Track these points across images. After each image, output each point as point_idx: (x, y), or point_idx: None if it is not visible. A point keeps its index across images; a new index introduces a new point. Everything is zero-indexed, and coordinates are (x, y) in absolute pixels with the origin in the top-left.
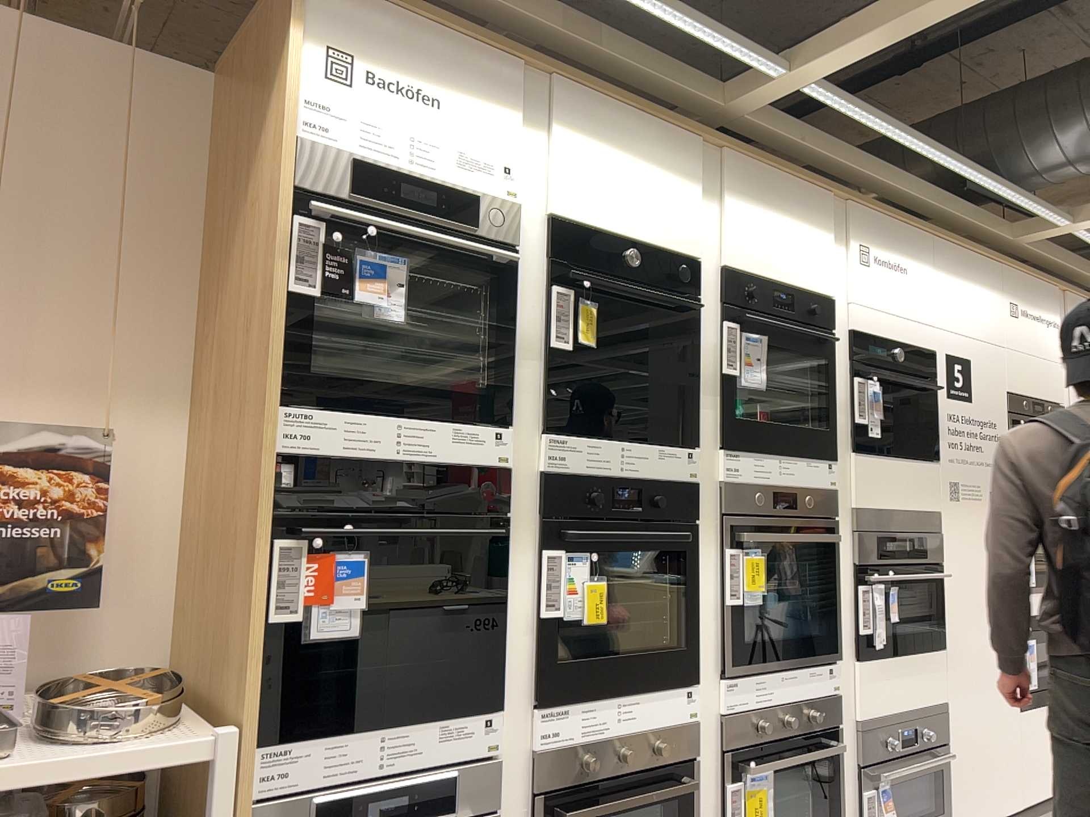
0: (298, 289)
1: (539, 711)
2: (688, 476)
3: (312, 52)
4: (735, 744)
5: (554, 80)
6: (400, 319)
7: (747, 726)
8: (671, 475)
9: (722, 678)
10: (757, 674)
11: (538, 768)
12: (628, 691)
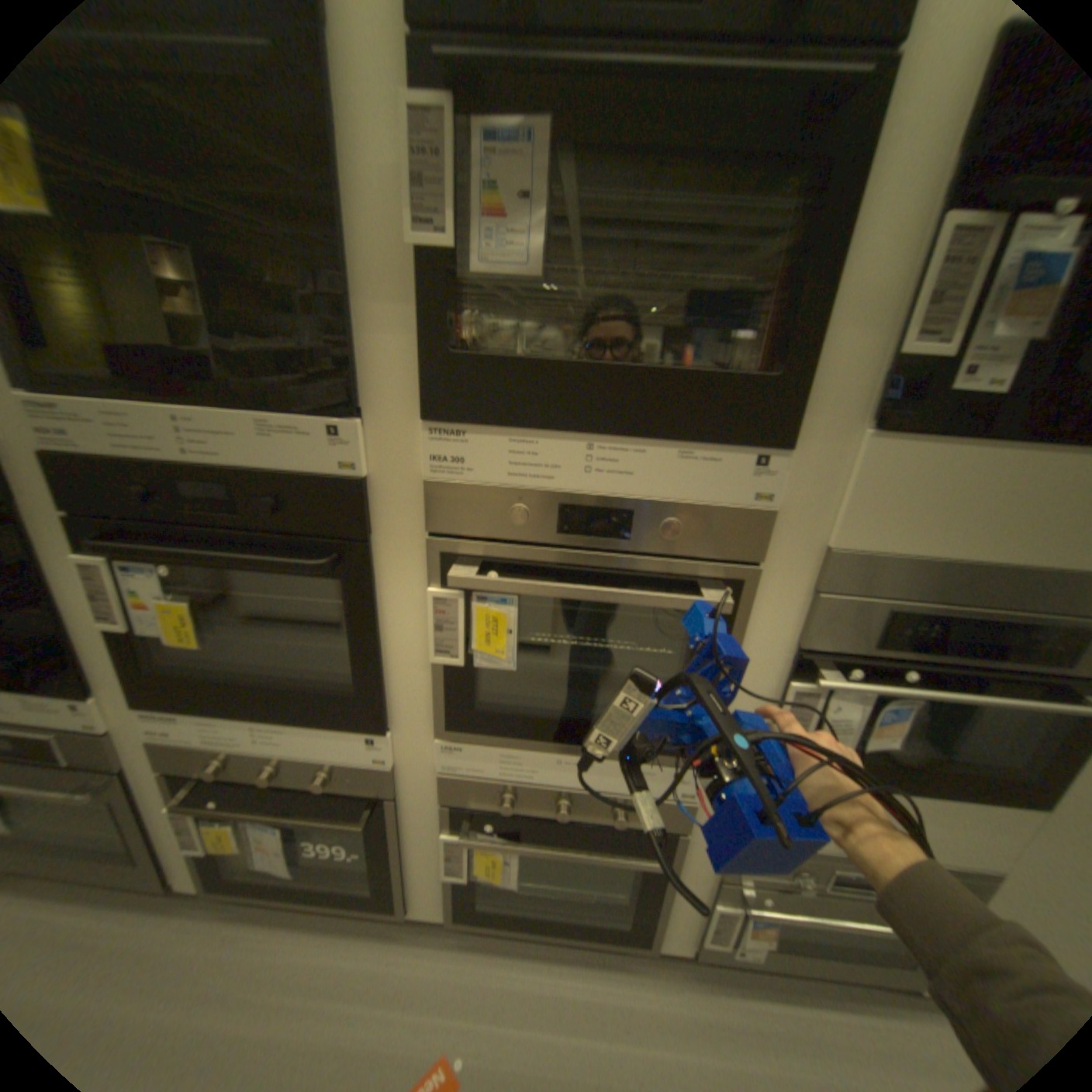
0: None
1: (136, 711)
2: (333, 468)
3: None
4: (458, 805)
5: None
6: None
7: (482, 794)
8: (292, 465)
9: (438, 737)
10: (506, 748)
11: (153, 757)
12: (264, 720)
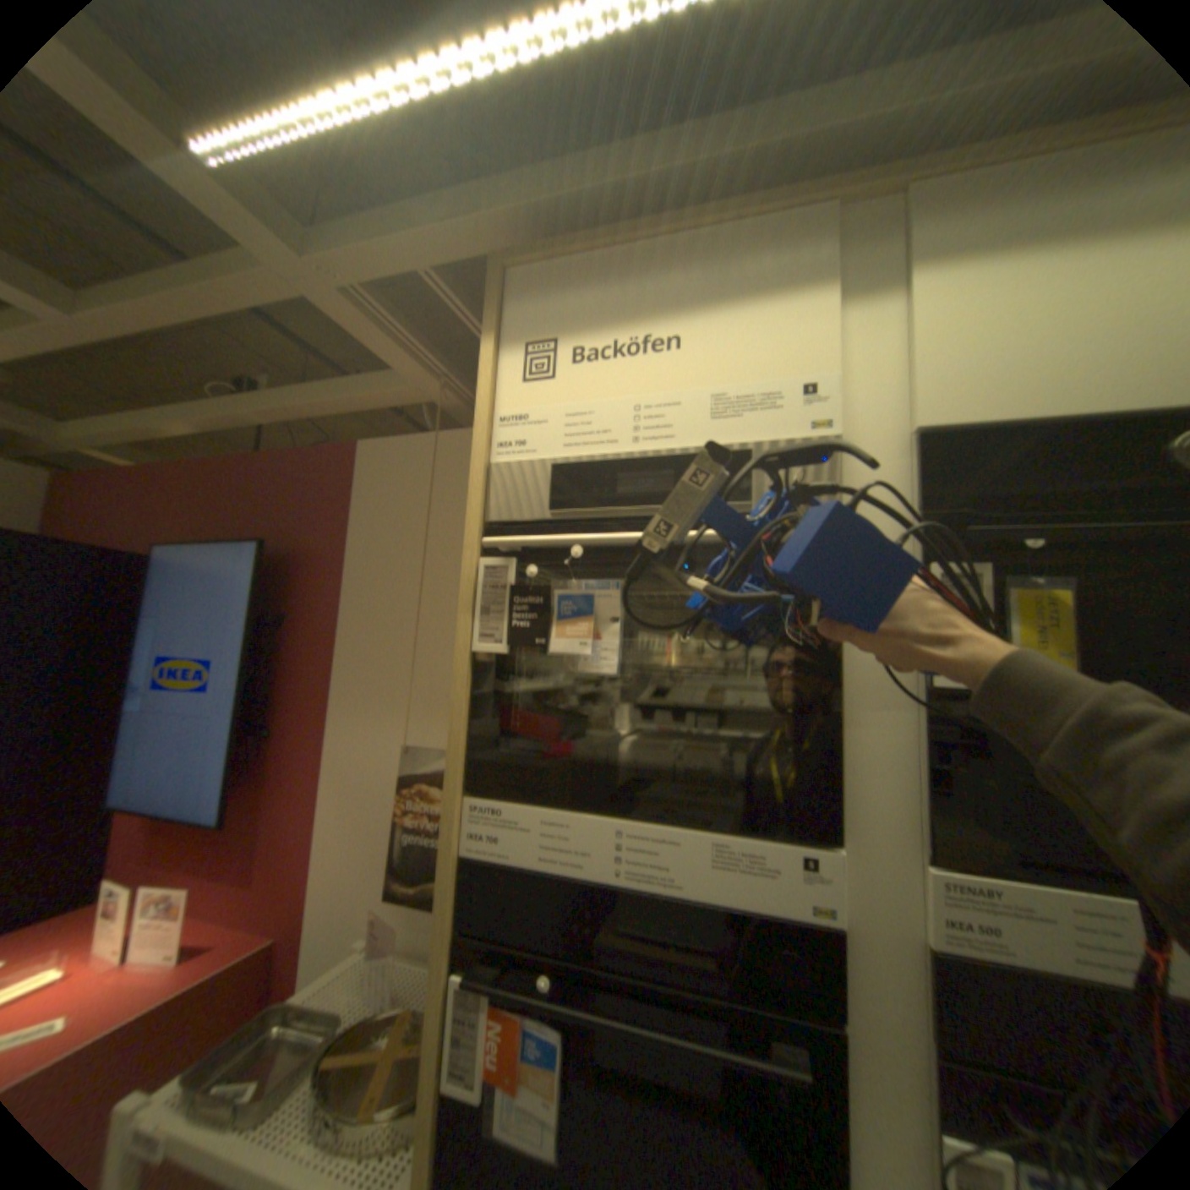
0: (480, 648)
1: None
2: None
3: (501, 356)
4: None
5: (907, 189)
6: (613, 670)
7: None
8: None
9: None
10: None
11: None
12: None
